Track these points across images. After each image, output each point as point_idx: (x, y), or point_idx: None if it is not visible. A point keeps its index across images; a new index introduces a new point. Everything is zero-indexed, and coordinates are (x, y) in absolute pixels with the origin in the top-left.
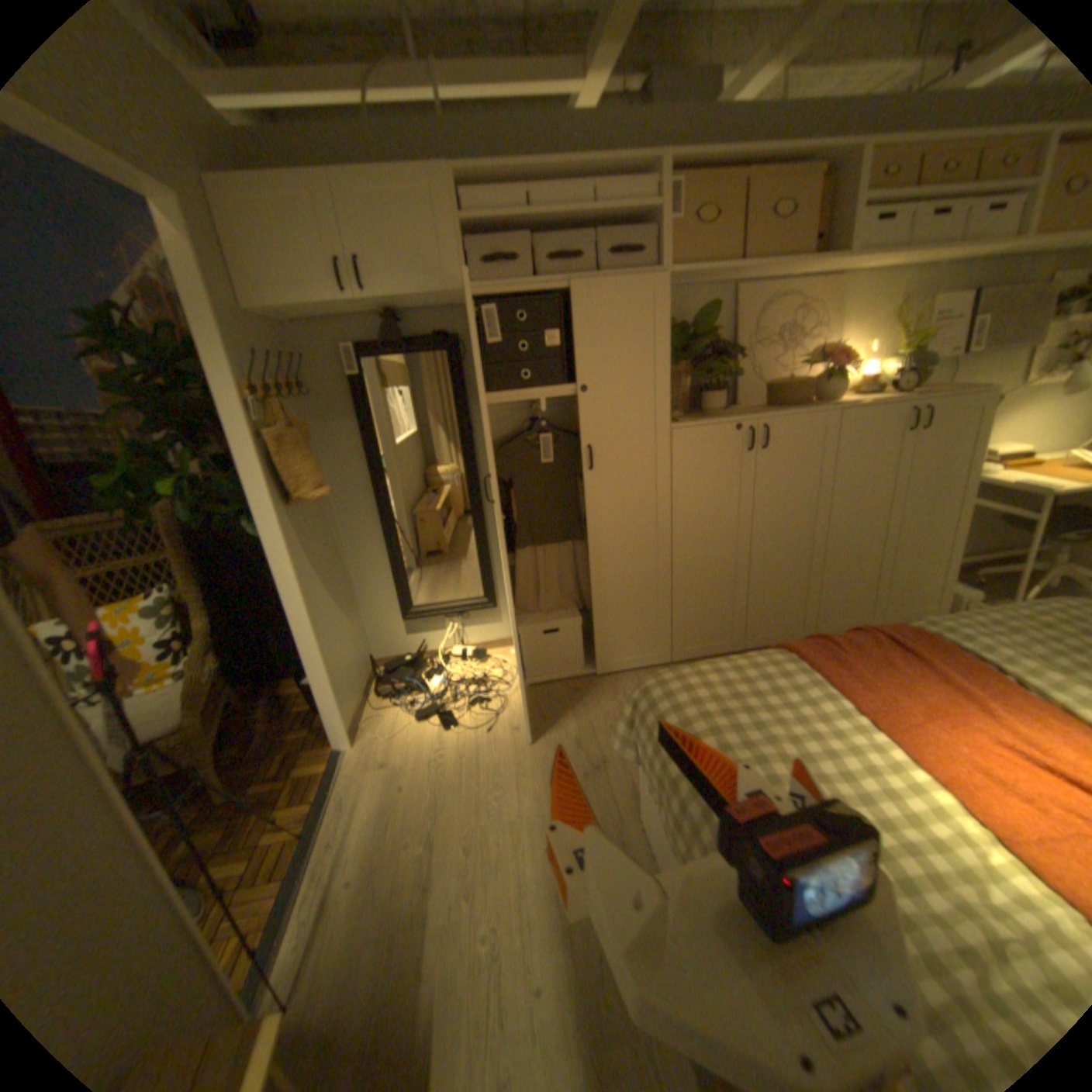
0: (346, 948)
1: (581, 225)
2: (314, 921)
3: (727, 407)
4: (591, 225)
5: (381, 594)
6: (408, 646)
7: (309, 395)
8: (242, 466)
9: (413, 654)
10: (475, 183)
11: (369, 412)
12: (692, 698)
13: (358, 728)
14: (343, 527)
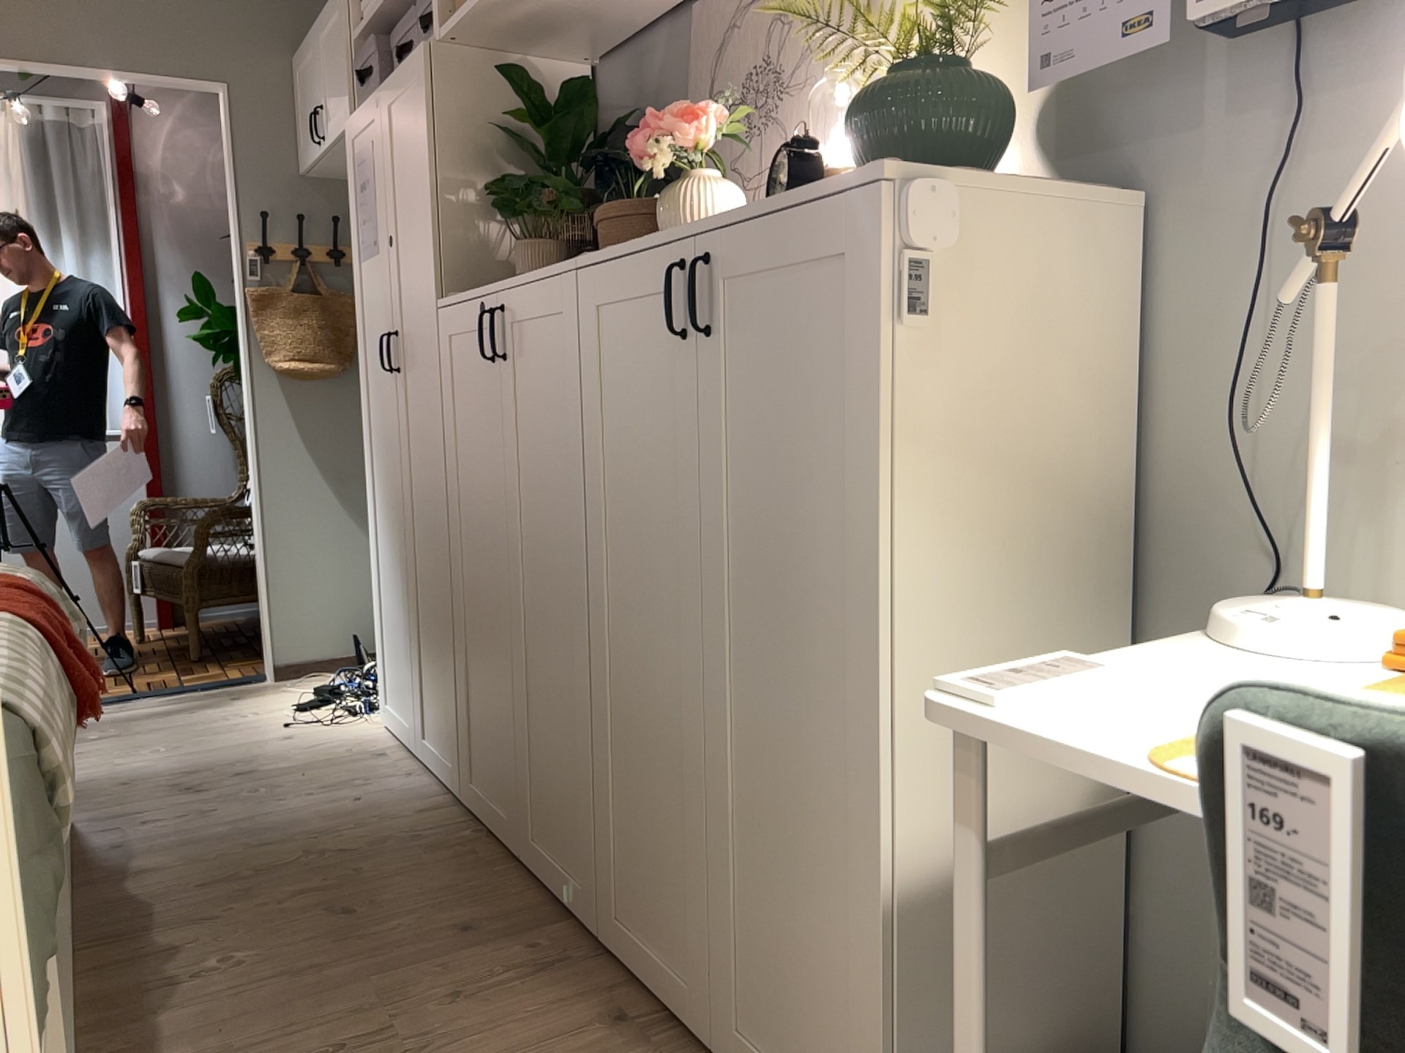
0: None
1: None
2: None
3: None
4: None
5: None
6: None
7: None
8: (238, 321)
9: None
10: None
11: None
12: None
13: (305, 674)
14: None
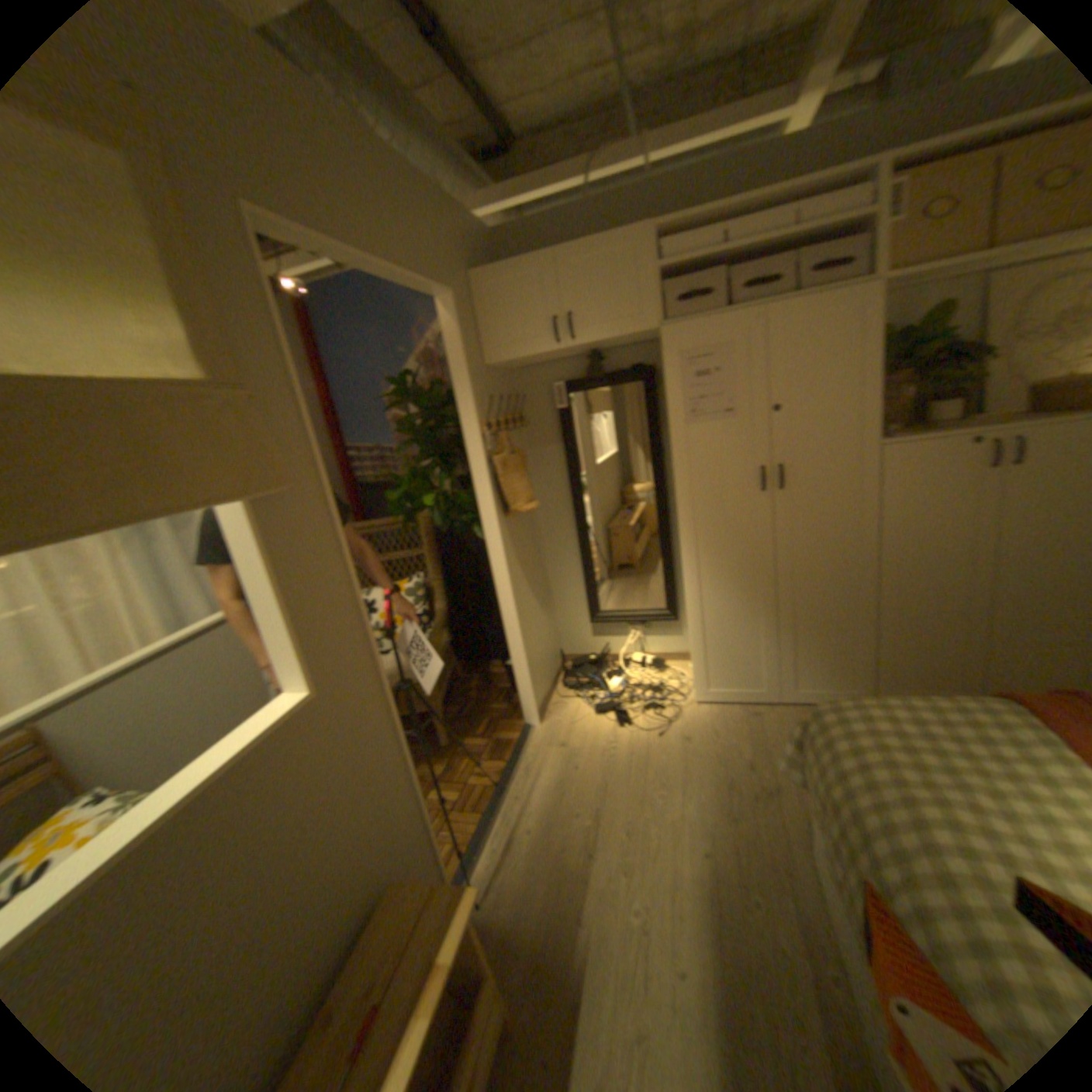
0: (525, 883)
1: (782, 248)
2: (503, 854)
3: (968, 417)
4: (794, 246)
5: (574, 598)
6: (594, 648)
7: (528, 428)
8: (478, 486)
9: (598, 656)
10: (676, 232)
11: (573, 439)
12: (871, 731)
13: (547, 712)
14: (547, 537)
